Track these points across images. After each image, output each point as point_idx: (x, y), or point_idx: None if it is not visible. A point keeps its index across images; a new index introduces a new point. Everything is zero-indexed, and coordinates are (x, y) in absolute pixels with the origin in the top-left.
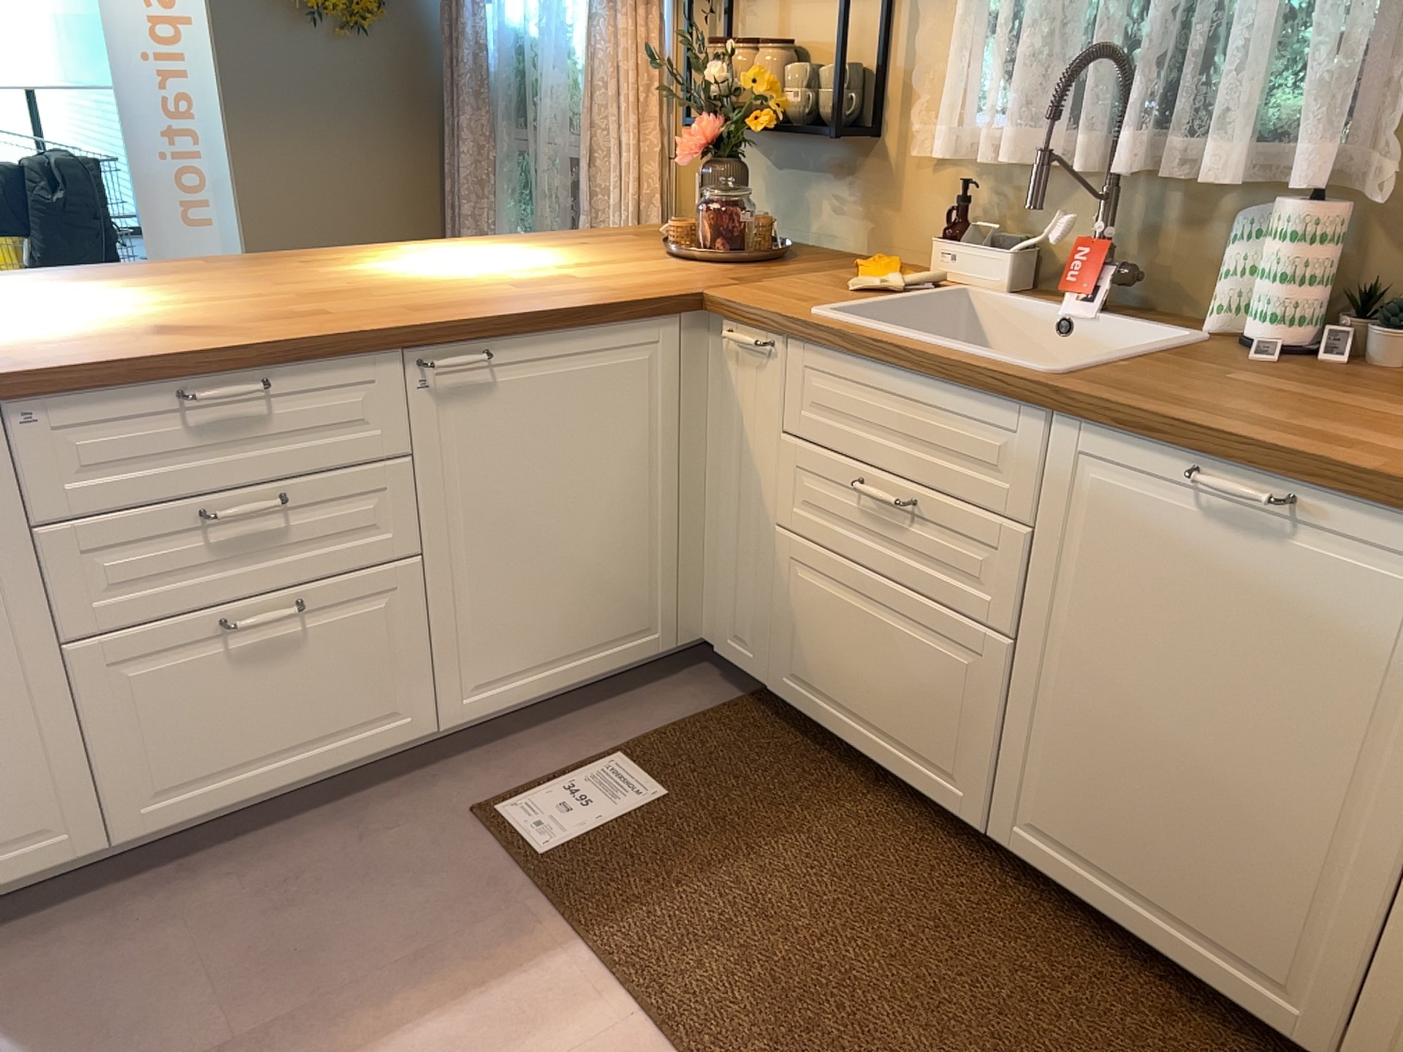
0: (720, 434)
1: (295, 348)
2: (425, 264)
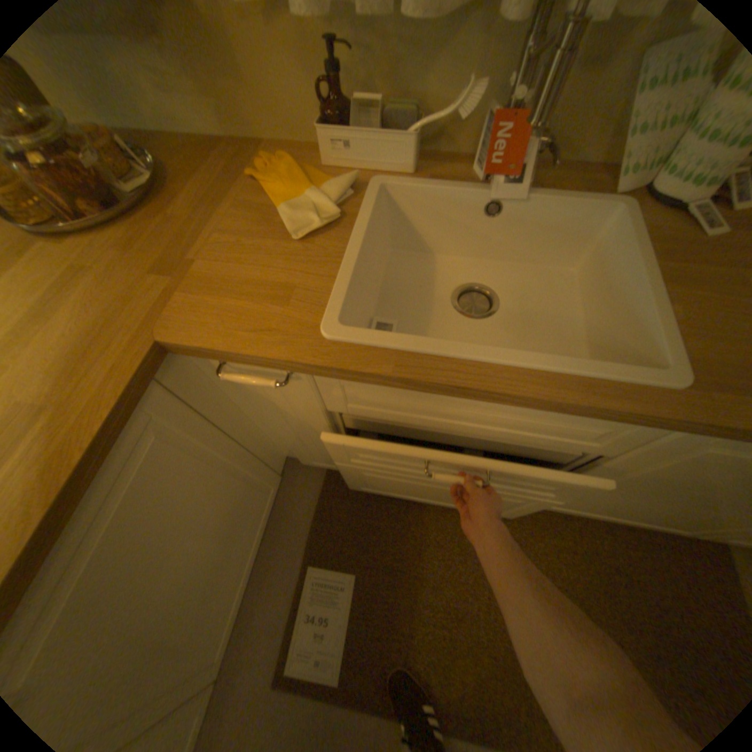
0: (249, 402)
1: None
2: None
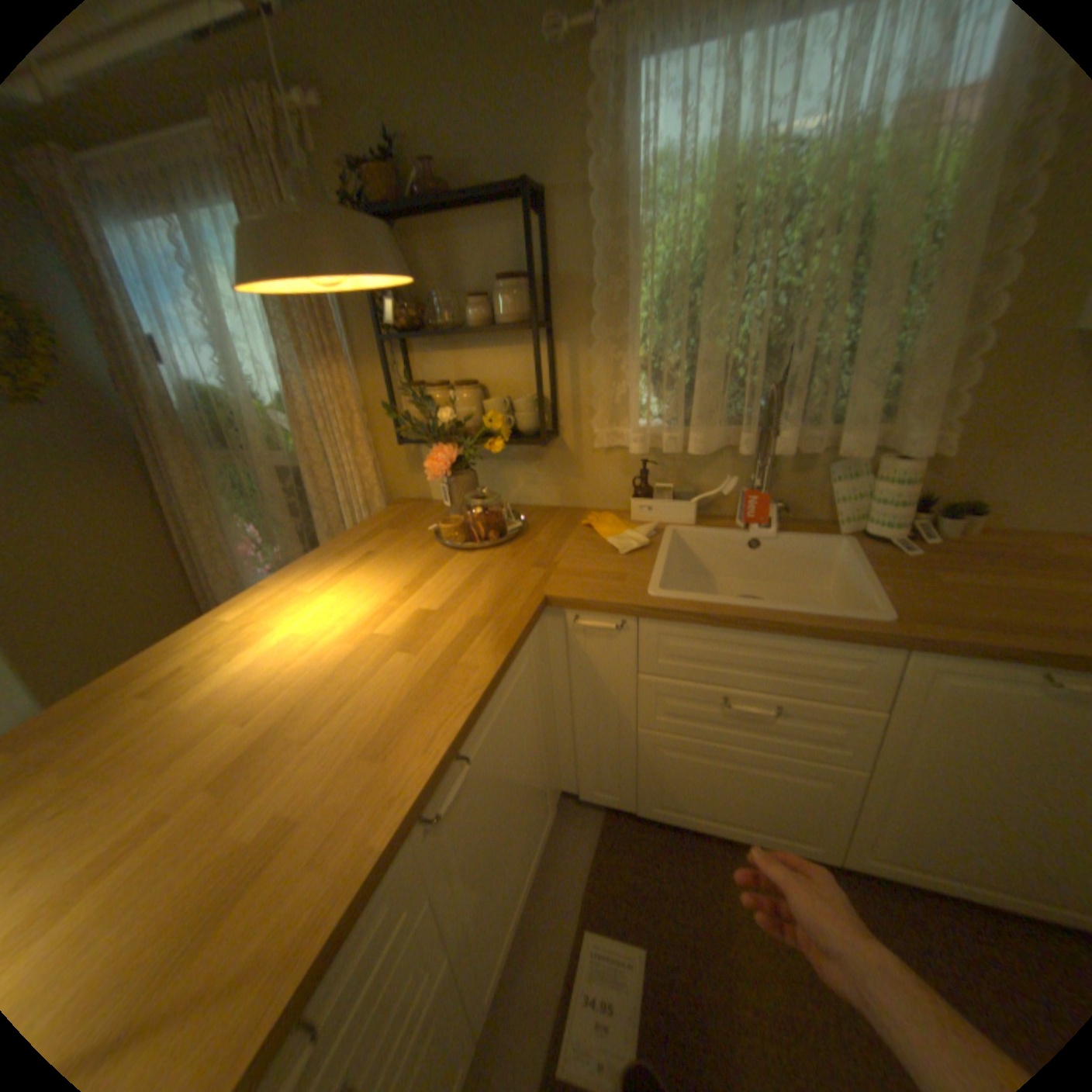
0: (567, 676)
1: (327, 949)
2: (278, 642)
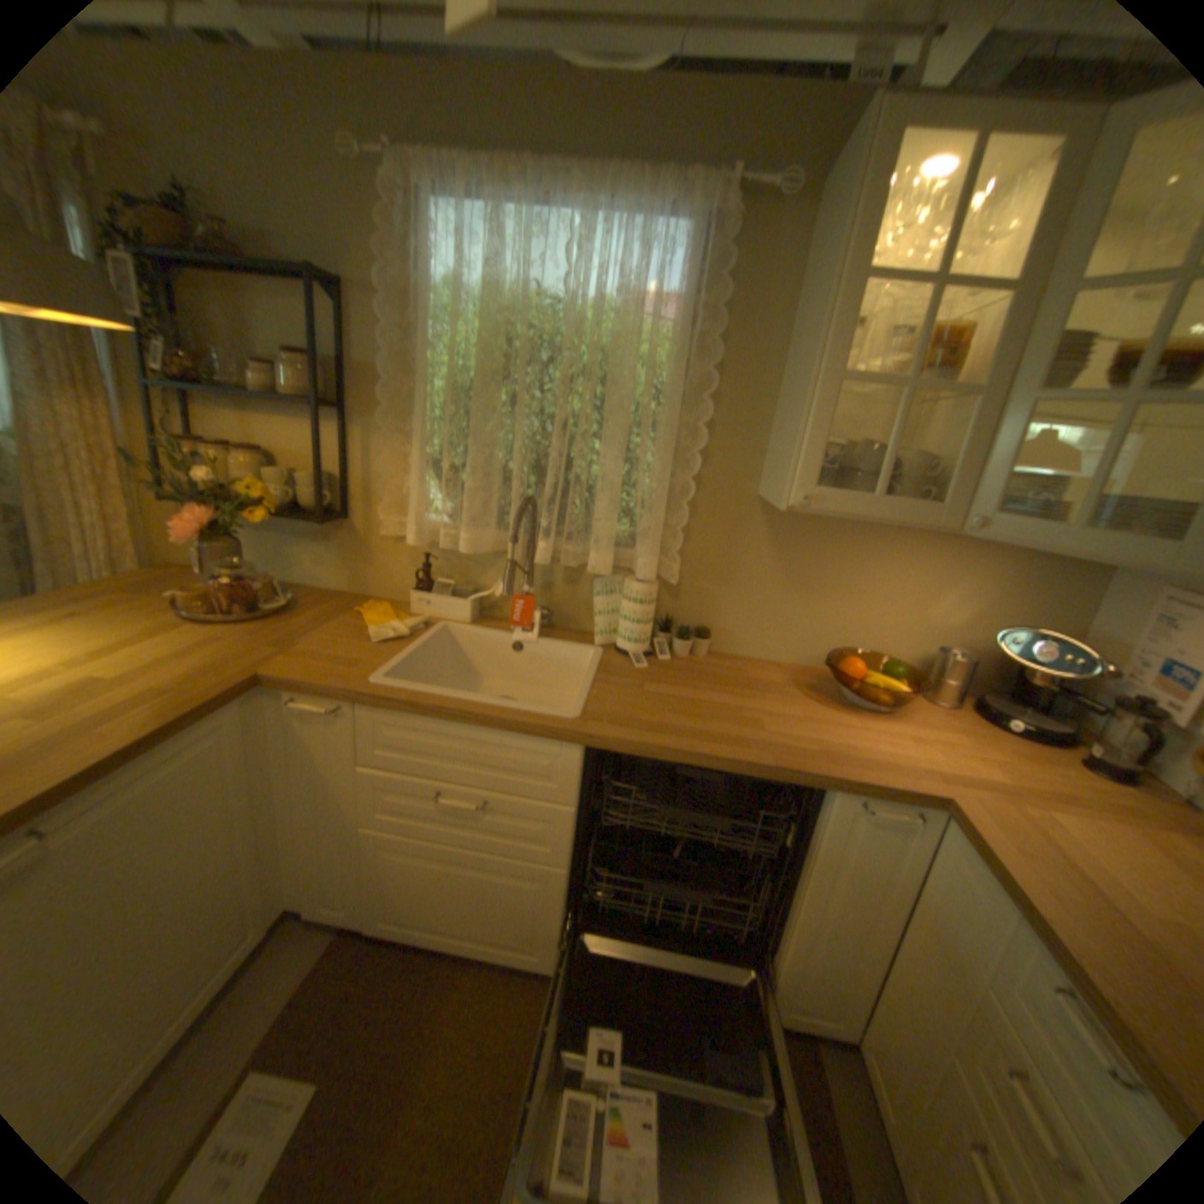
0: (286, 769)
1: None
2: None
